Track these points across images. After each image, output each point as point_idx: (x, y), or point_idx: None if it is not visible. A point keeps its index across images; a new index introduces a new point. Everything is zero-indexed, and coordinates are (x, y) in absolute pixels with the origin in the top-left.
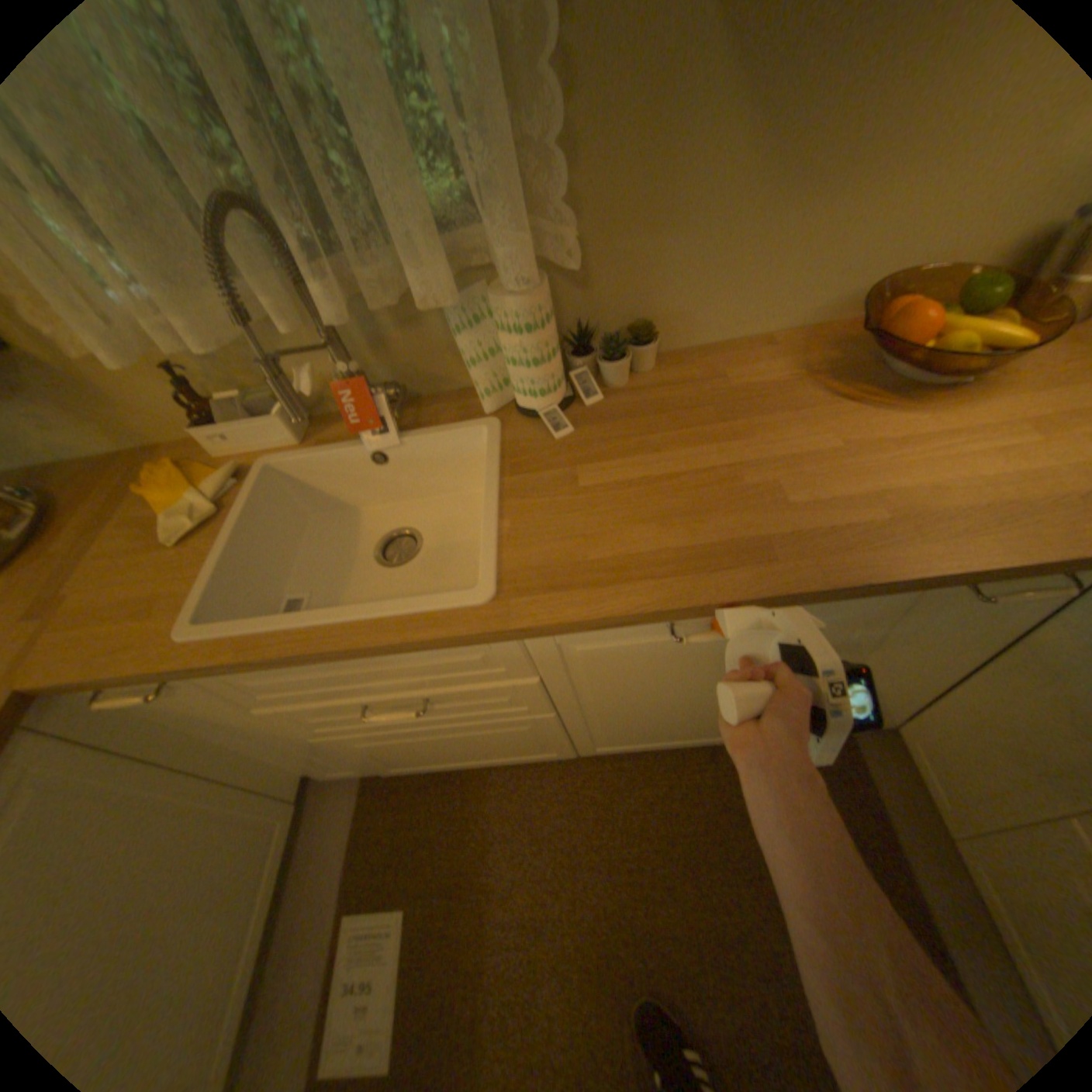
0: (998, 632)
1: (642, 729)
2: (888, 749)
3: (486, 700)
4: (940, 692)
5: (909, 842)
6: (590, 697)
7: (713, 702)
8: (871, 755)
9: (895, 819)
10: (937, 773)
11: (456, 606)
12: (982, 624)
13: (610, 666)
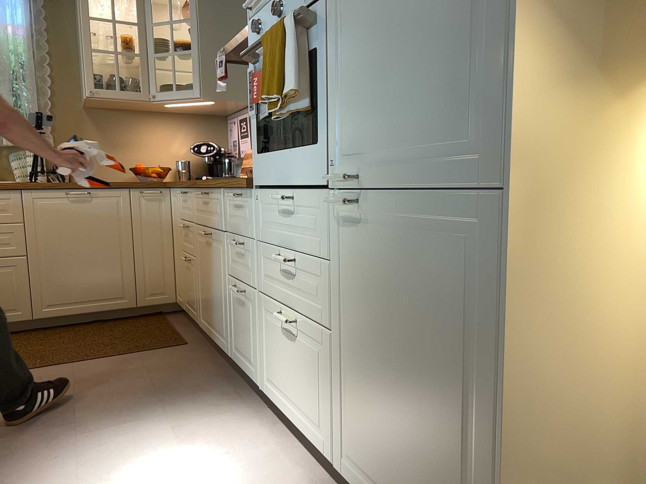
0: (162, 219)
1: (63, 280)
2: (177, 316)
3: (0, 236)
4: (171, 263)
5: (176, 325)
6: (41, 242)
7: (89, 254)
8: (170, 317)
9: (173, 323)
10: (179, 295)
11: (3, 182)
12: (154, 212)
13: (48, 217)
